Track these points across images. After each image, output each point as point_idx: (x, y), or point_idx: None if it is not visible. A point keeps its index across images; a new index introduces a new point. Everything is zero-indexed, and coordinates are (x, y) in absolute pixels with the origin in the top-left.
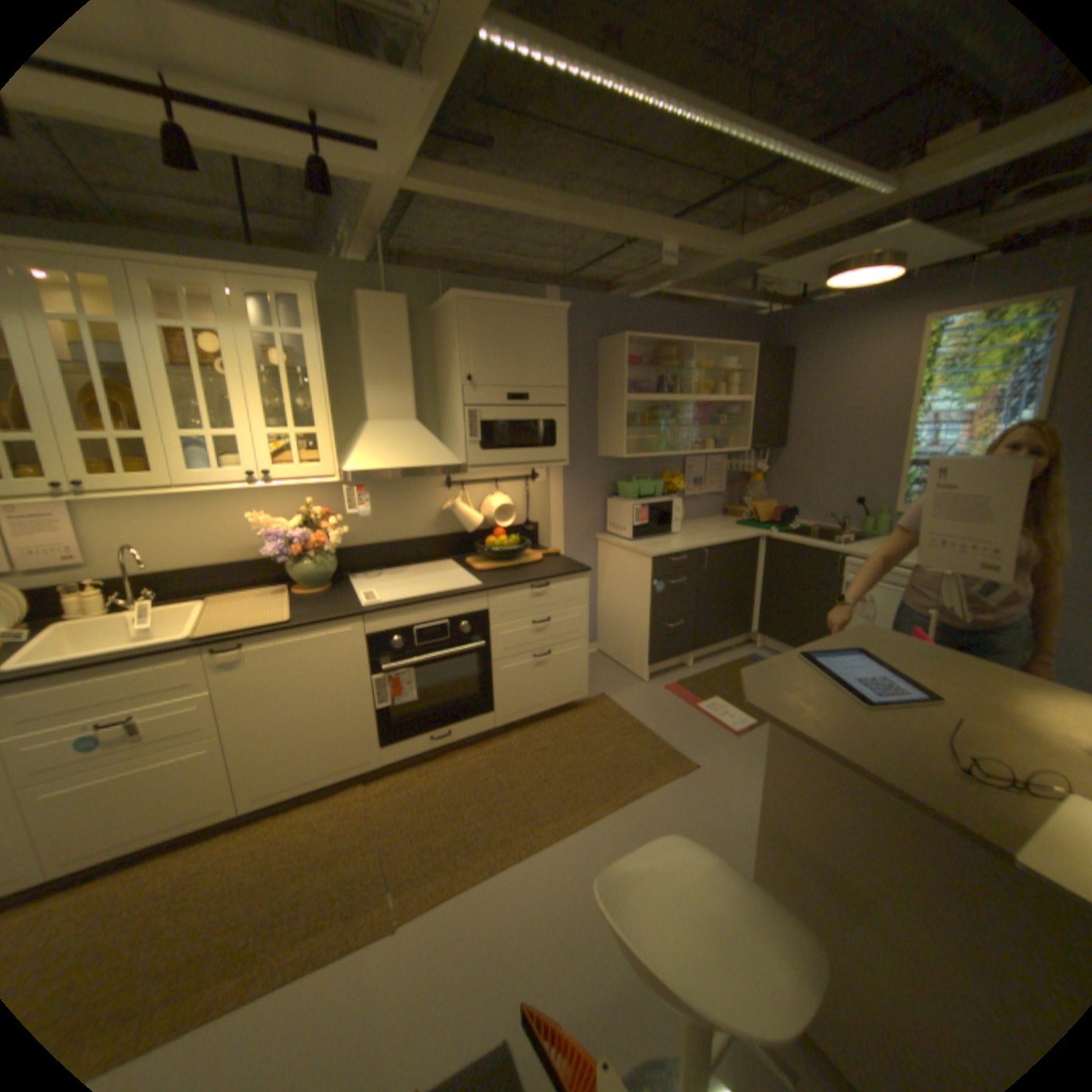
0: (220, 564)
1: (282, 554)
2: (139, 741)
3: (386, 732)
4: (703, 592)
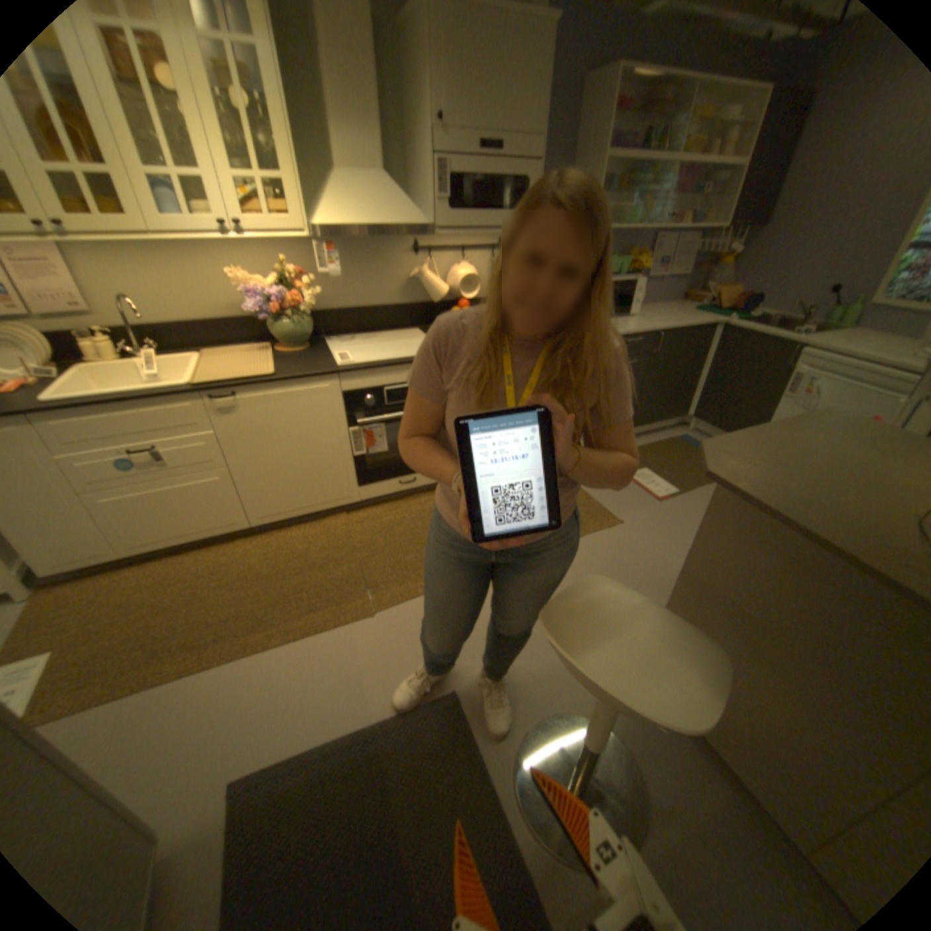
0: (209, 321)
1: (263, 313)
2: (165, 468)
3: (363, 476)
4: (651, 375)
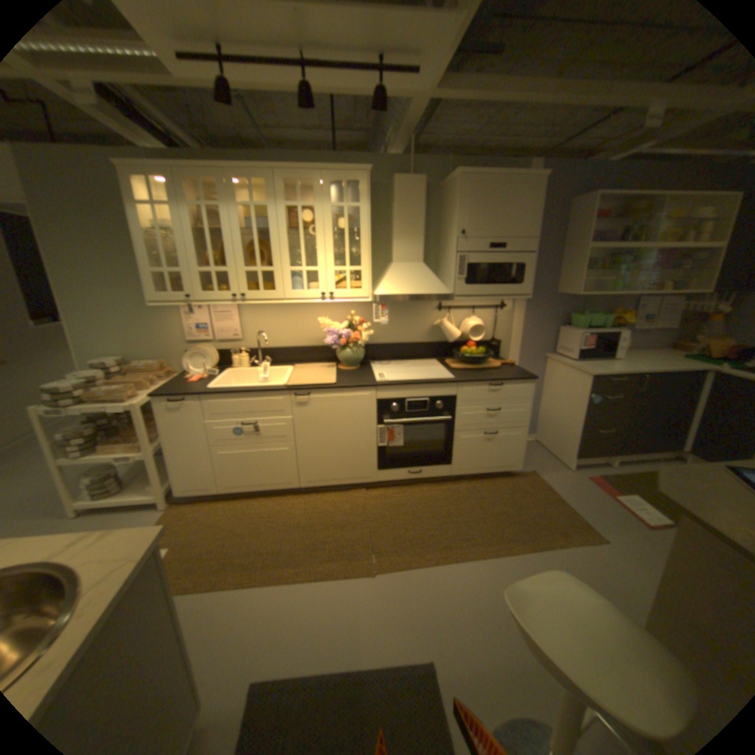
0: (303, 347)
1: (336, 344)
2: (260, 436)
3: (382, 462)
4: (639, 410)
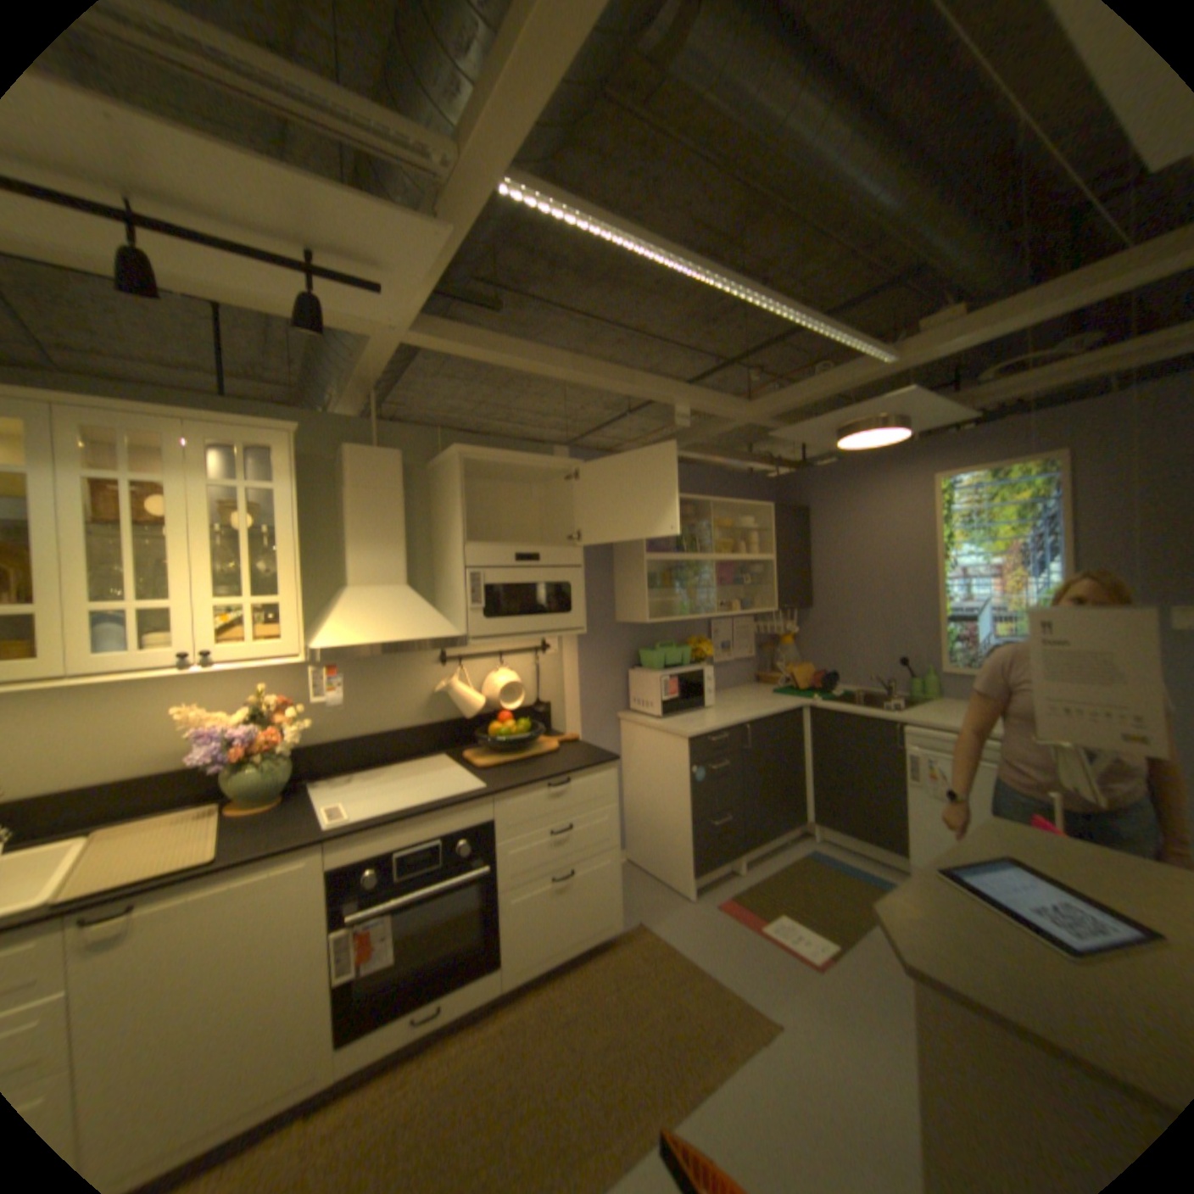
0: (123, 779)
1: (216, 760)
2: None
3: (343, 1022)
4: (749, 777)
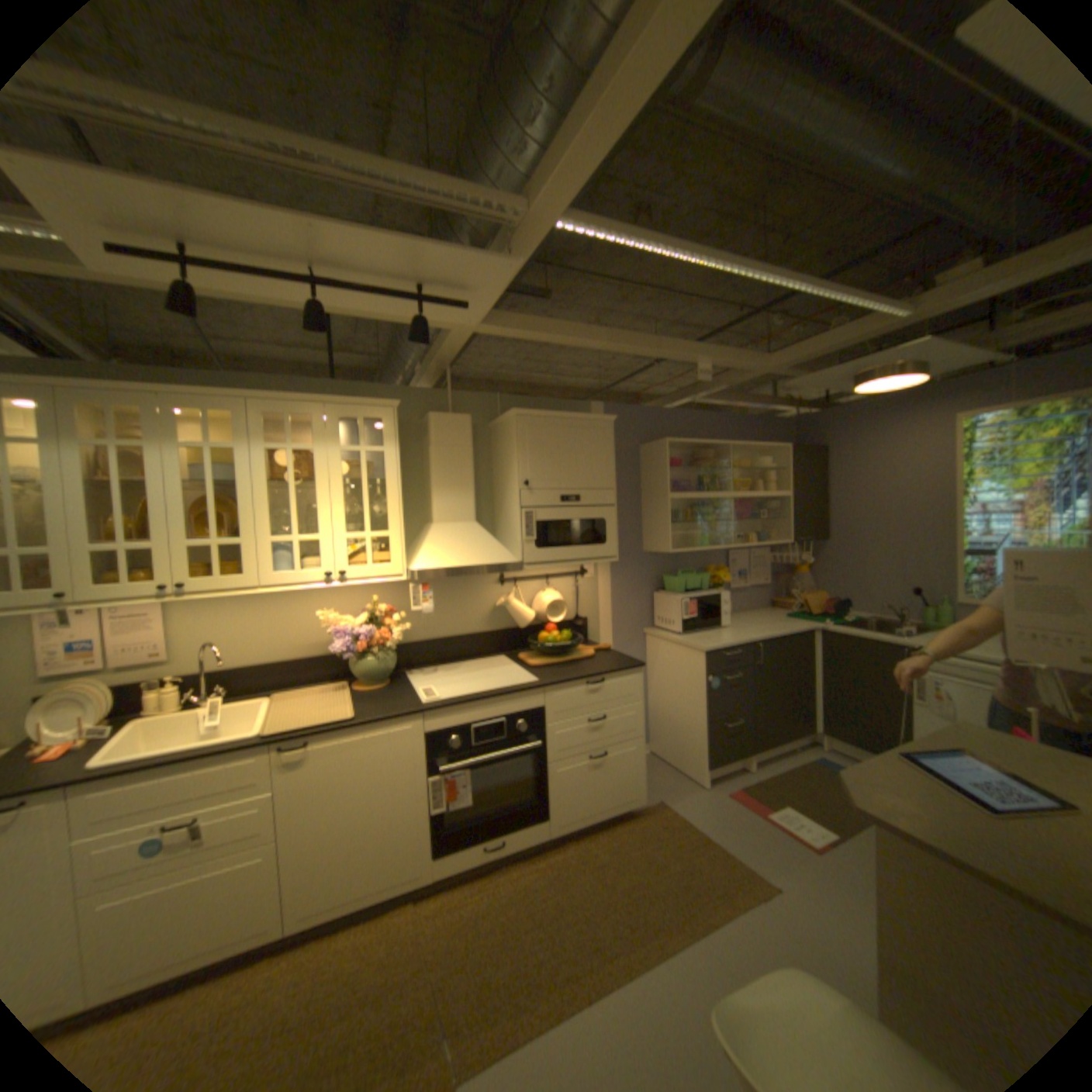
0: (287, 661)
1: (348, 651)
2: (199, 847)
3: (439, 843)
4: (761, 690)
